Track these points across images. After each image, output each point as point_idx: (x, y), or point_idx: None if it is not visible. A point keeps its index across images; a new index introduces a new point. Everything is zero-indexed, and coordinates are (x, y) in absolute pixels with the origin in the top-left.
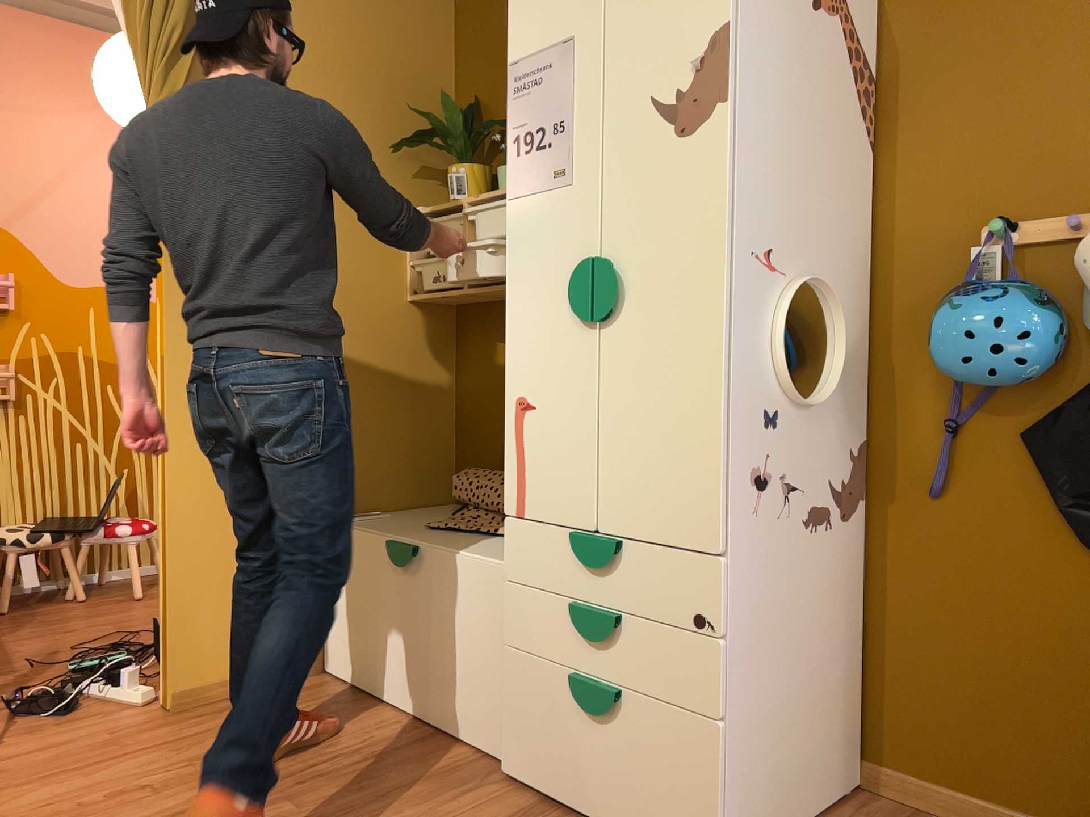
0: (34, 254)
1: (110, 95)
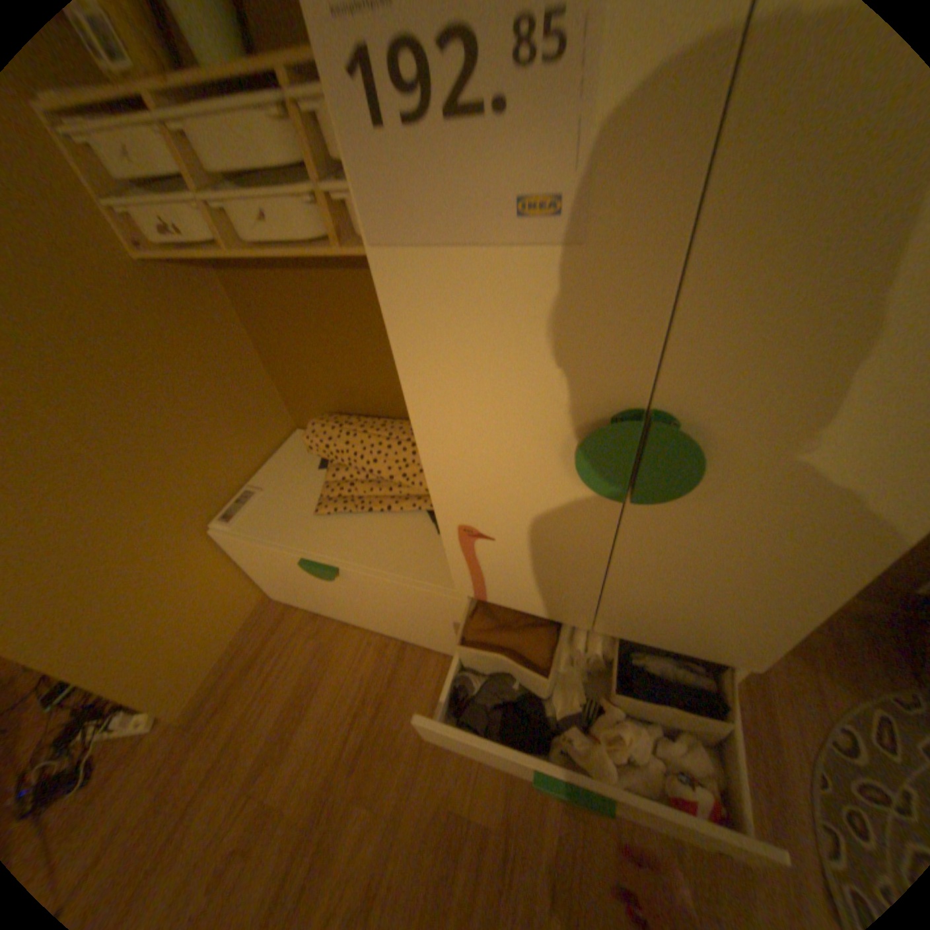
0: None
1: None
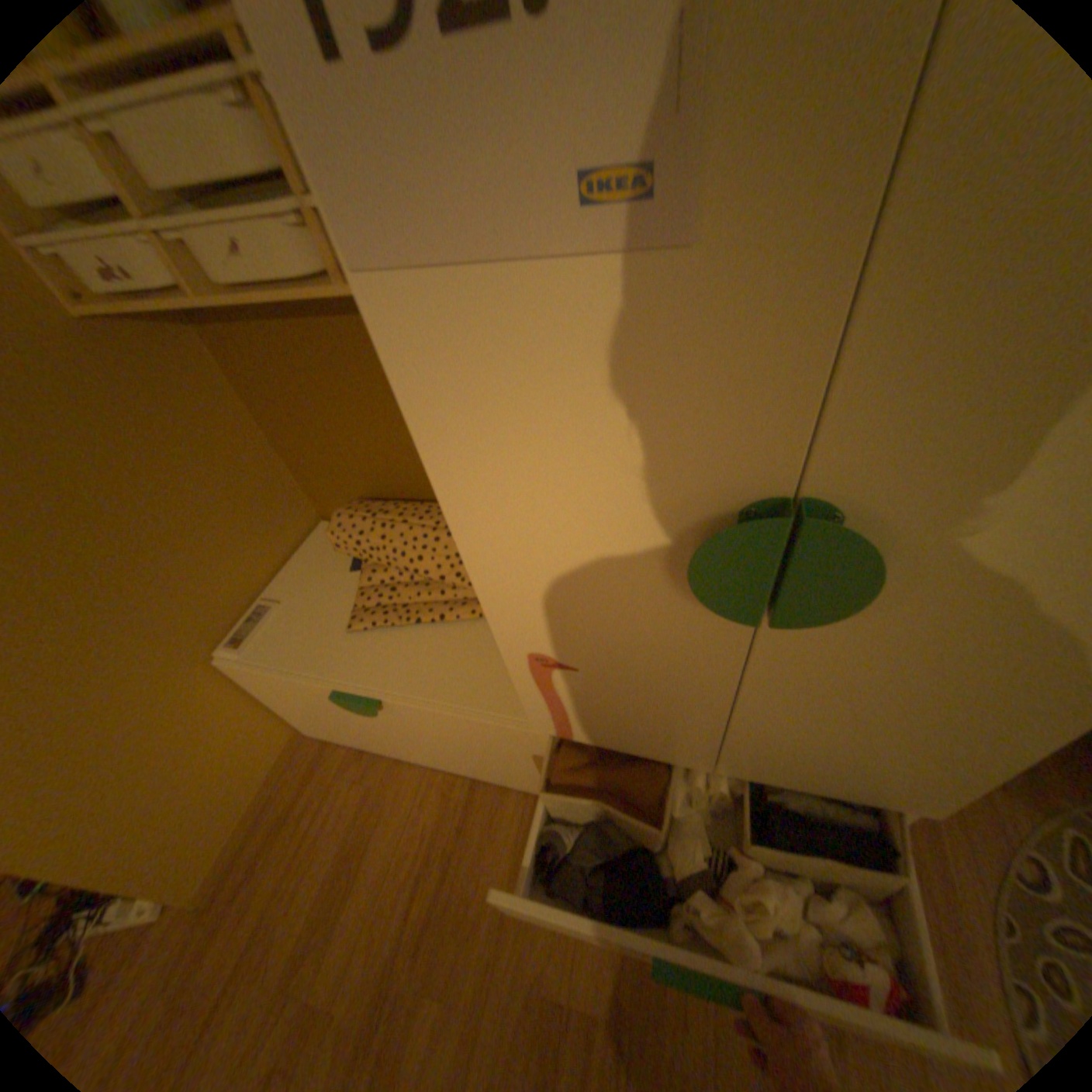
0: None
1: None
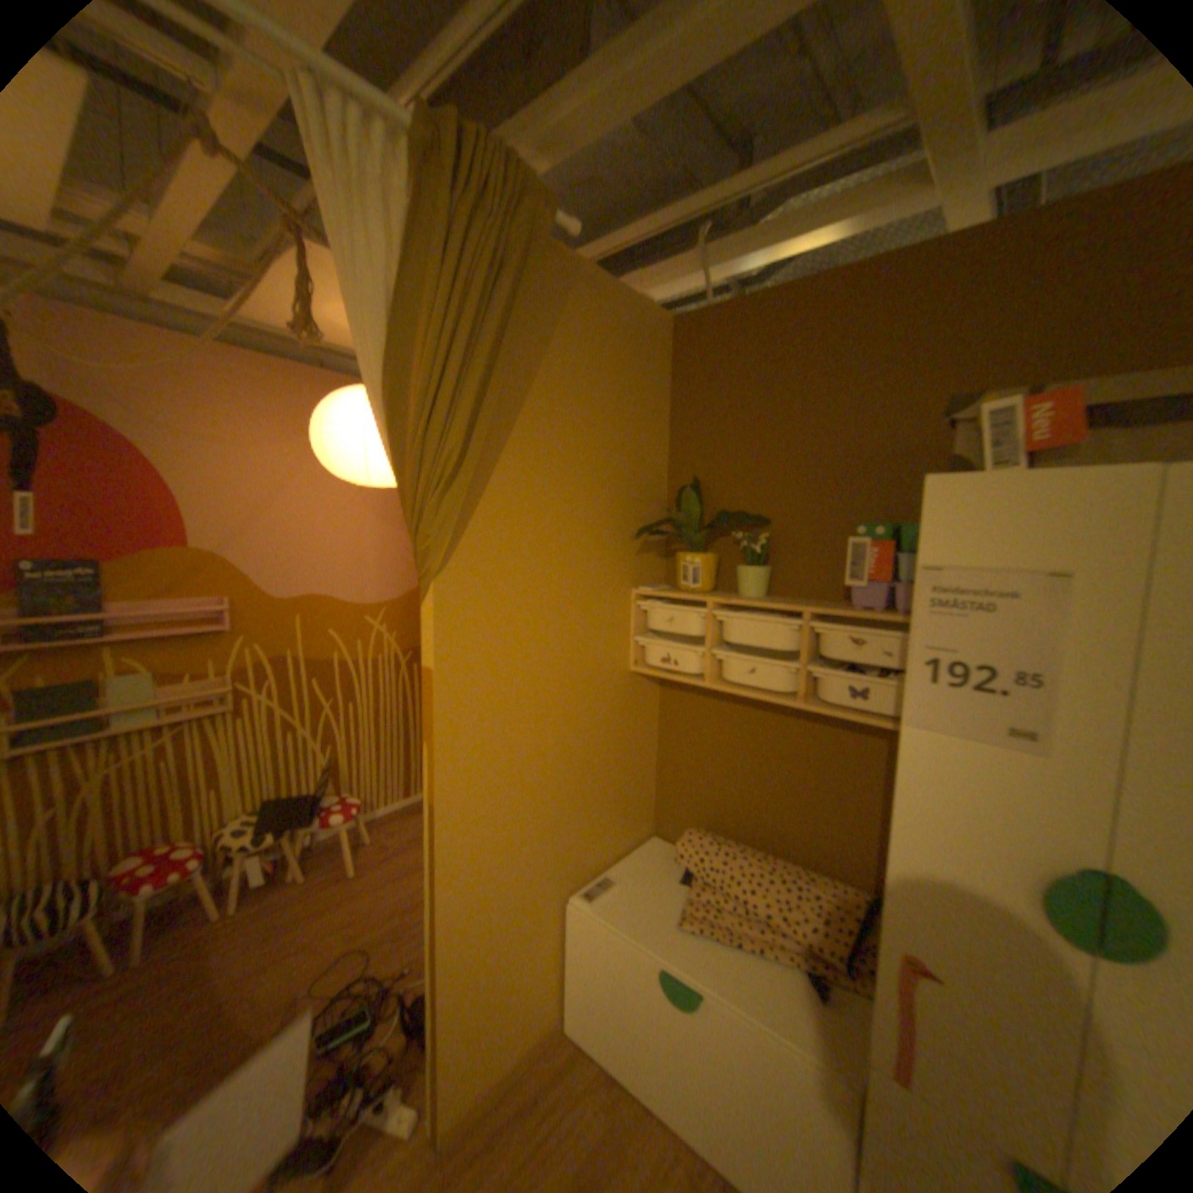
0: (242, 574)
1: (324, 453)
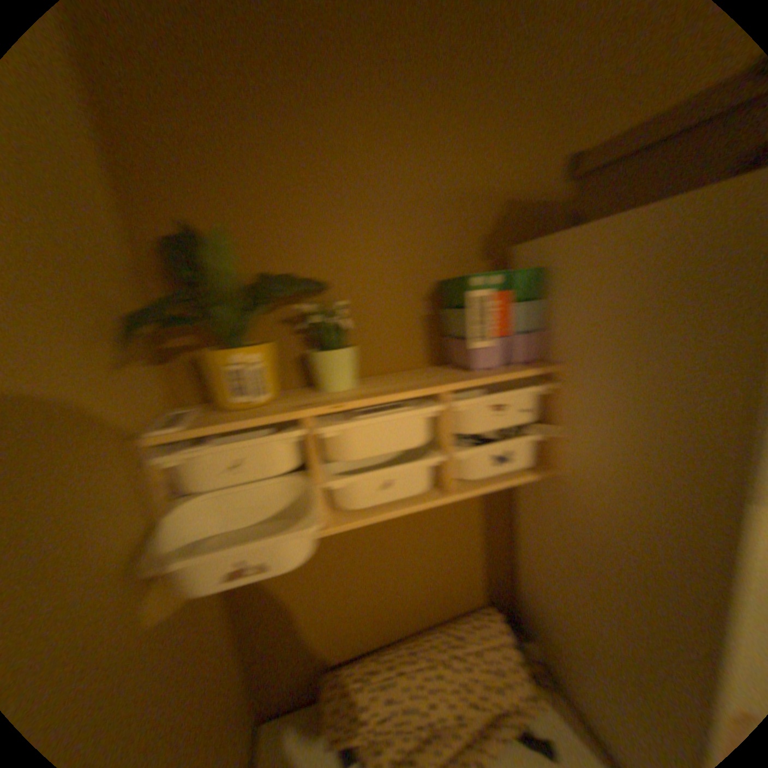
0: None
1: None
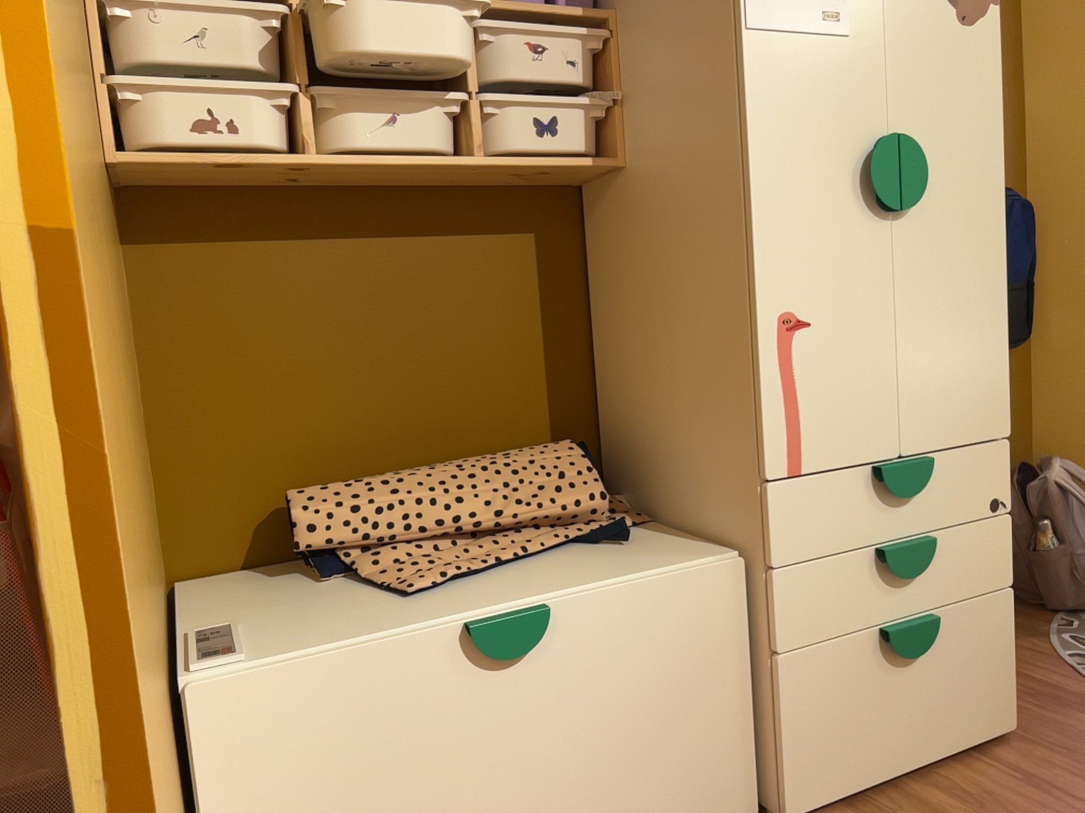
0: None
1: None
